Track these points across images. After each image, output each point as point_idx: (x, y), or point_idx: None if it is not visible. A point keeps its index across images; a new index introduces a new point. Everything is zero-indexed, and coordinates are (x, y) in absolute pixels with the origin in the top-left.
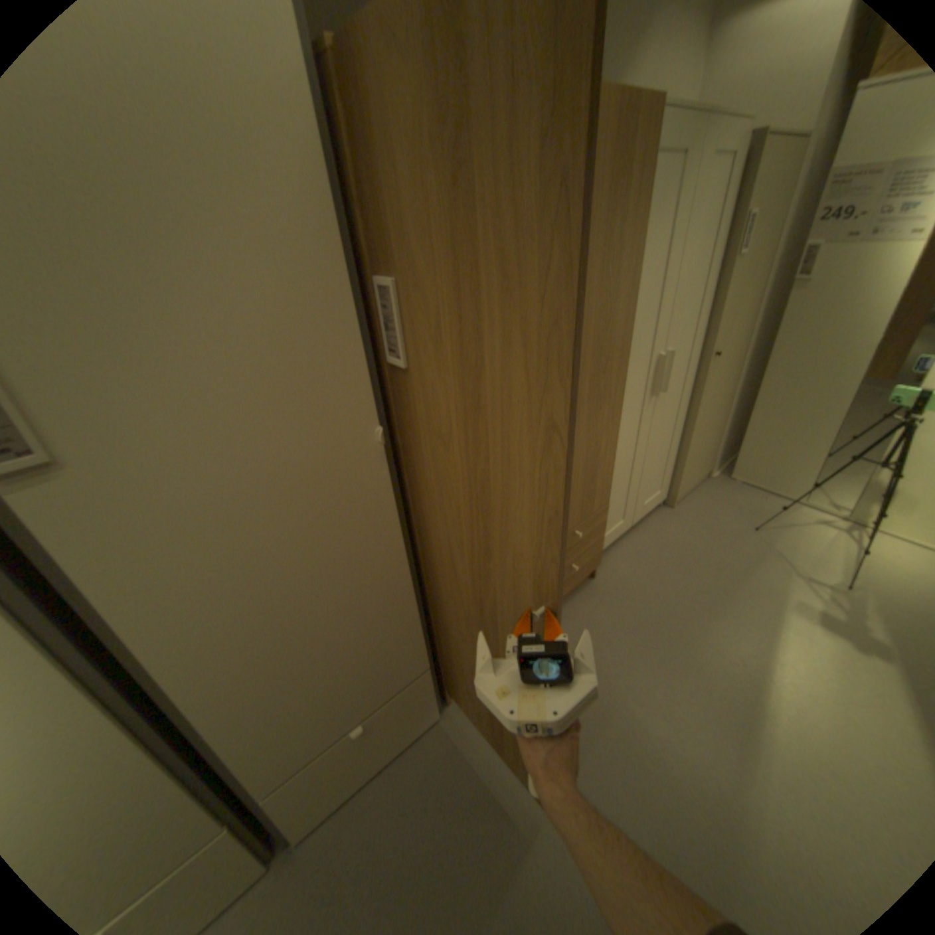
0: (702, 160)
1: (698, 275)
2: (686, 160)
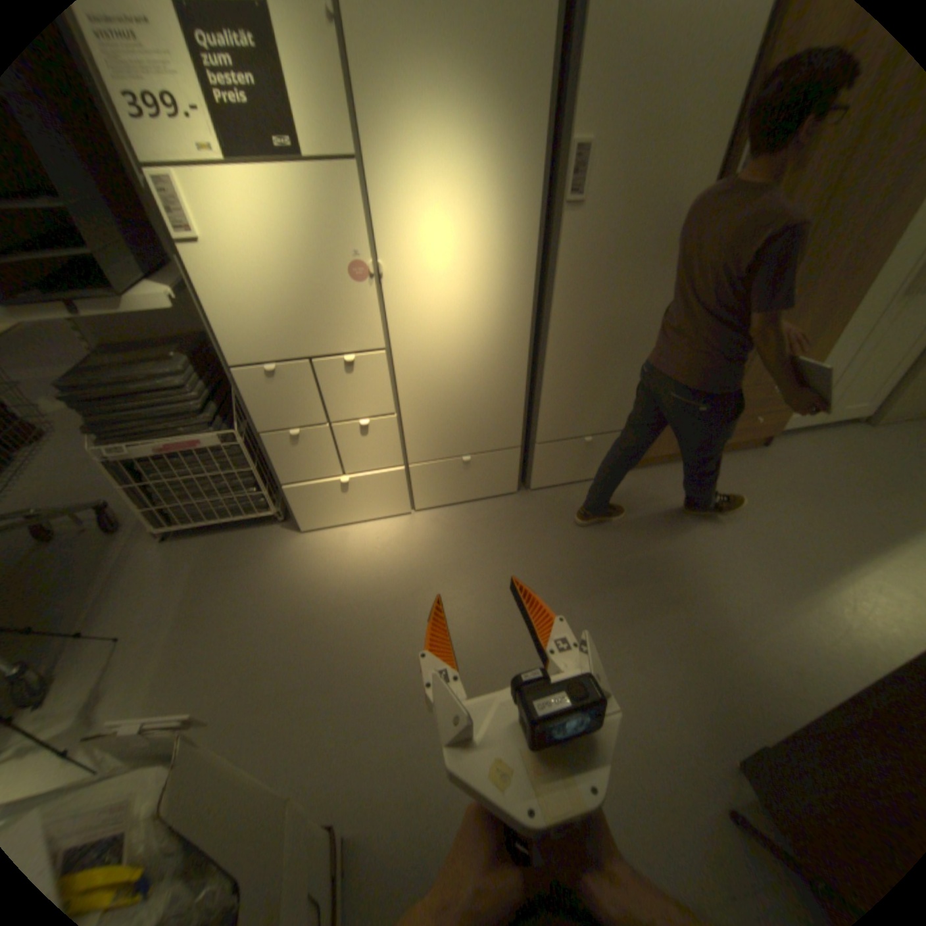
0: None
1: None
2: None
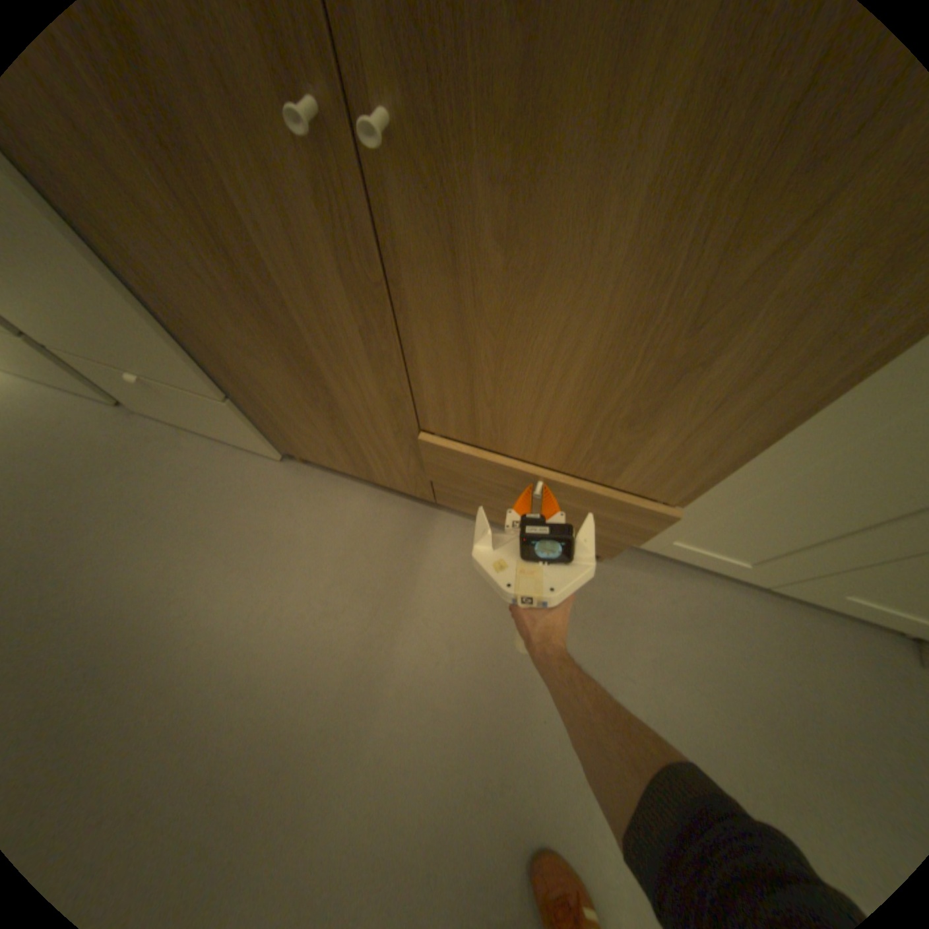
0: None
1: None
2: None
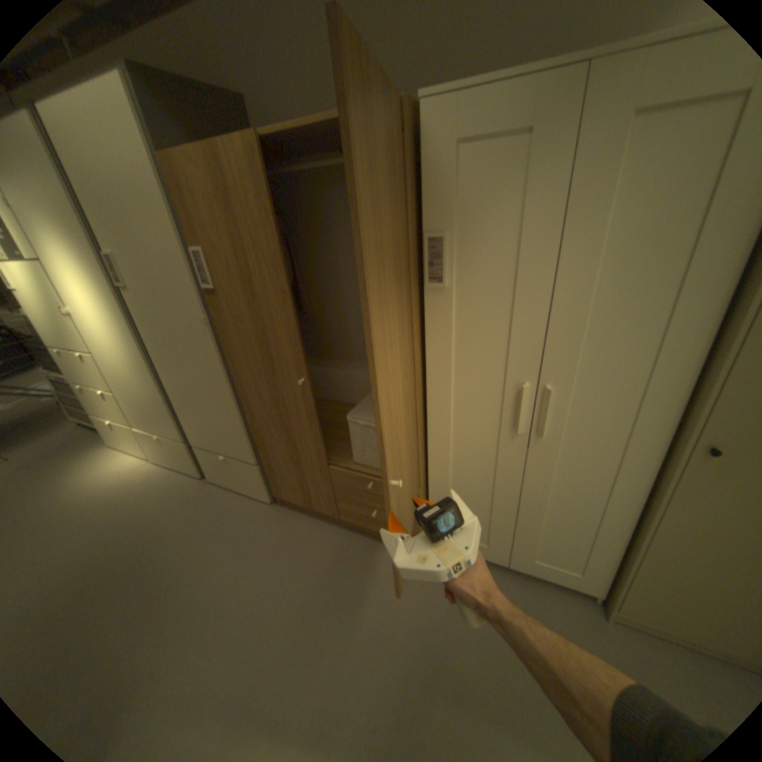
0: (584, 132)
1: (634, 302)
2: (533, 140)
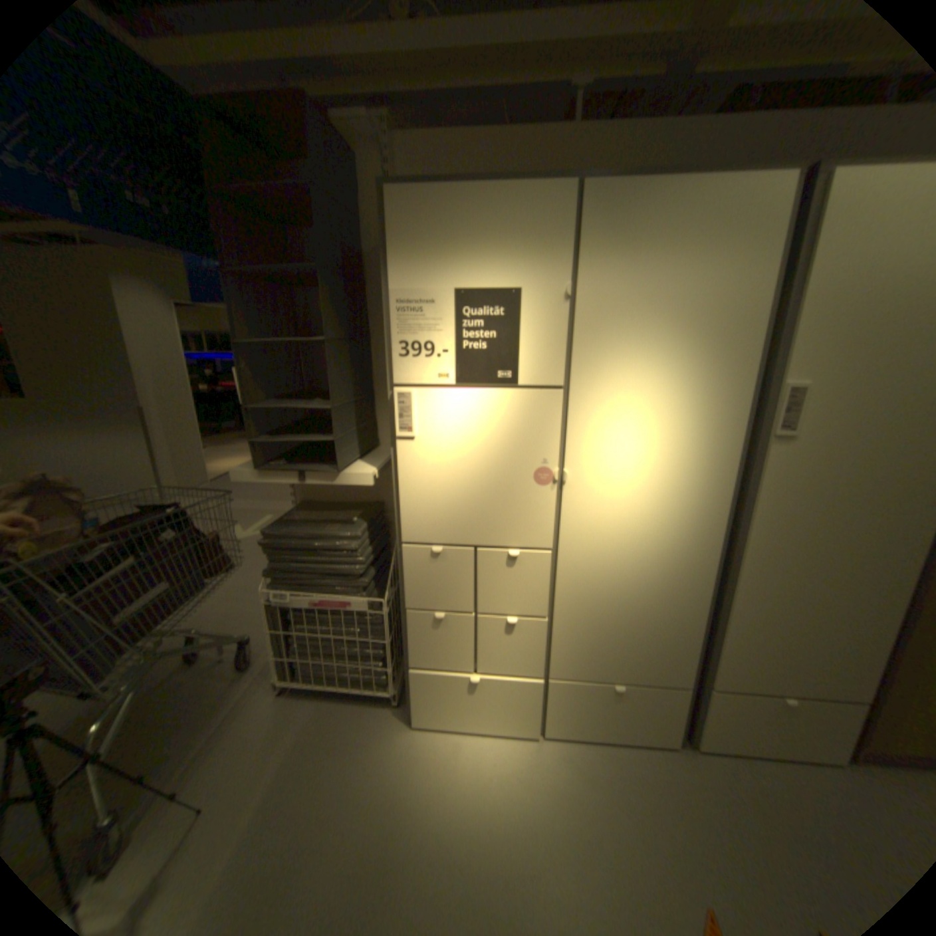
0: None
1: None
2: None
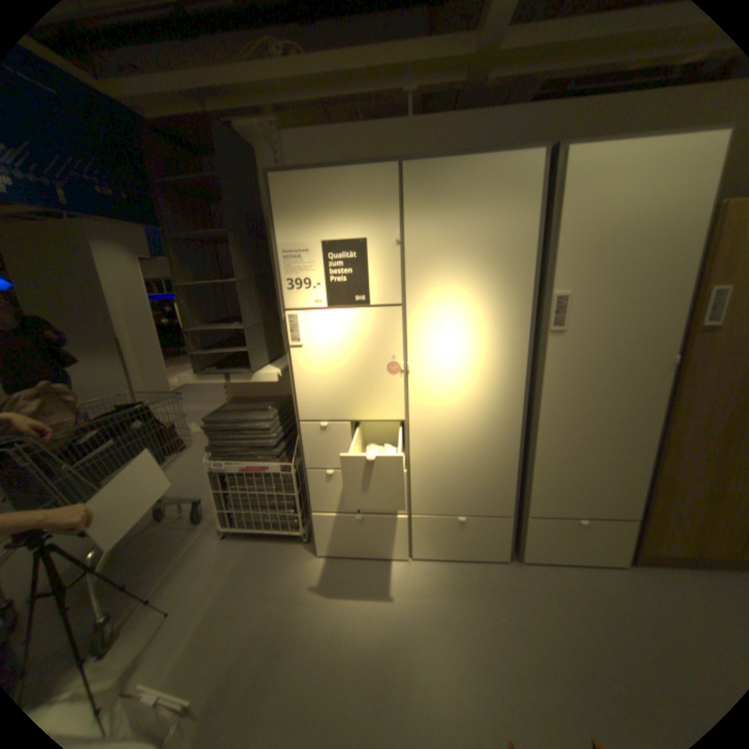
0: None
1: None
2: None
